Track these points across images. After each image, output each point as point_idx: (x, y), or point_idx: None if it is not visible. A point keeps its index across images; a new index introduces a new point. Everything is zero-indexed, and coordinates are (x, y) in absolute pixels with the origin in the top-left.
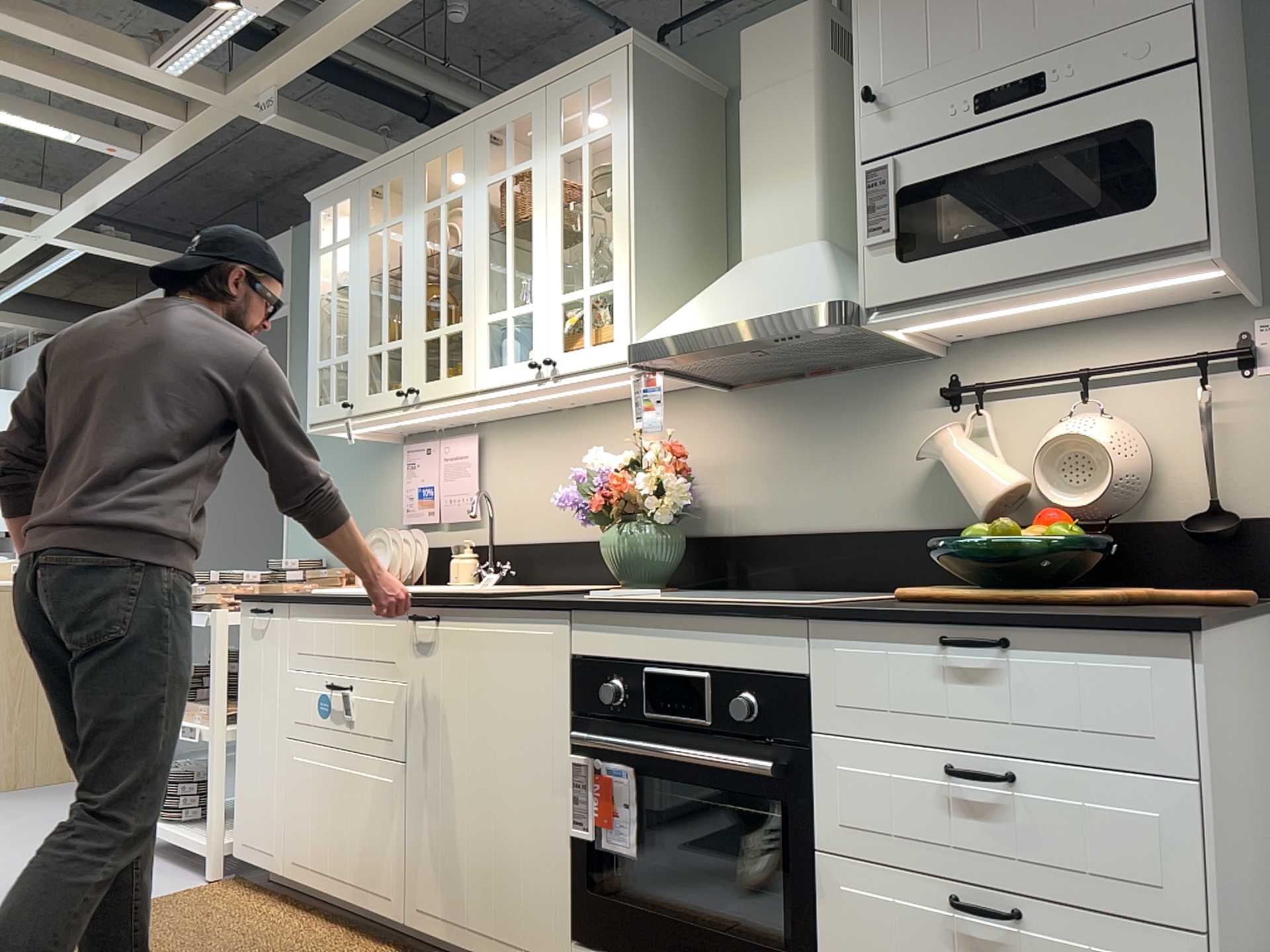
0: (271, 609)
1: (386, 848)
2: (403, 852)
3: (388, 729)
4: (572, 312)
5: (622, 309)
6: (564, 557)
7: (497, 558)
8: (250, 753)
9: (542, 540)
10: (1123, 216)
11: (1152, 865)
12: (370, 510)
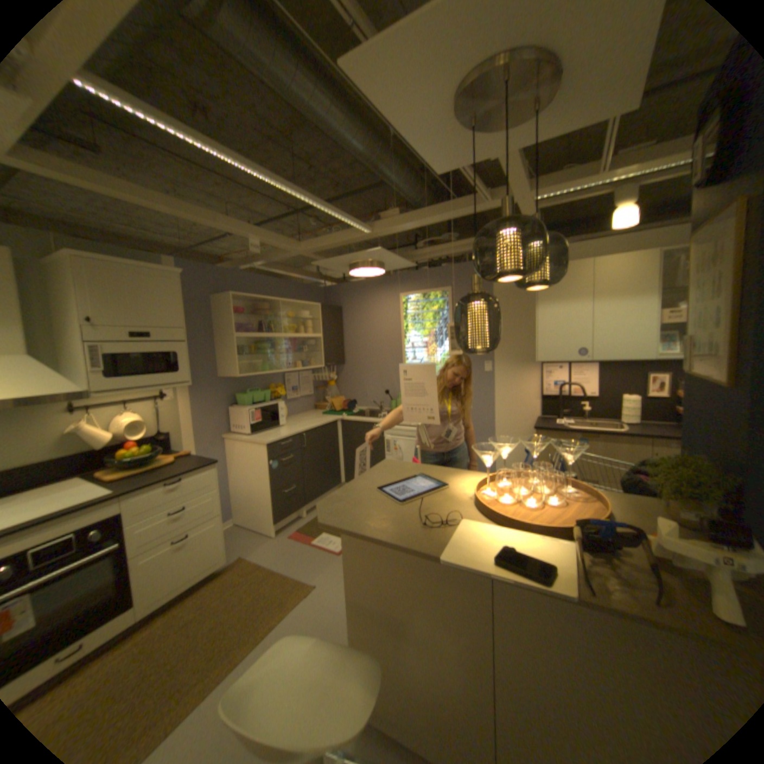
0: None
1: None
2: None
3: None
4: None
5: None
6: None
7: None
8: None
9: None
10: (173, 373)
11: (211, 508)
12: None
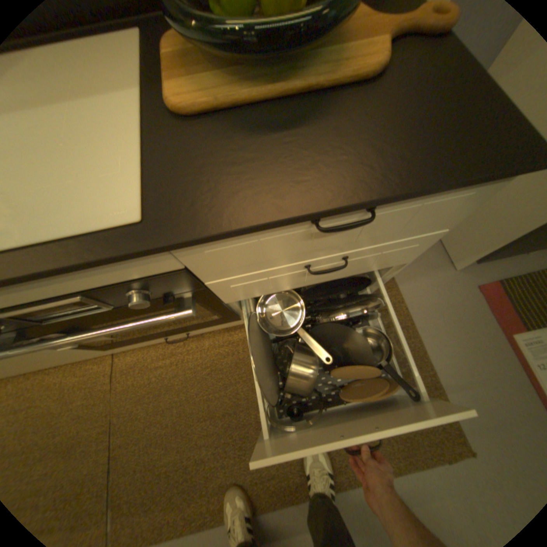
0: None
1: None
2: None
3: None
4: None
5: None
6: None
7: None
8: None
9: None
10: None
11: (402, 257)
12: None
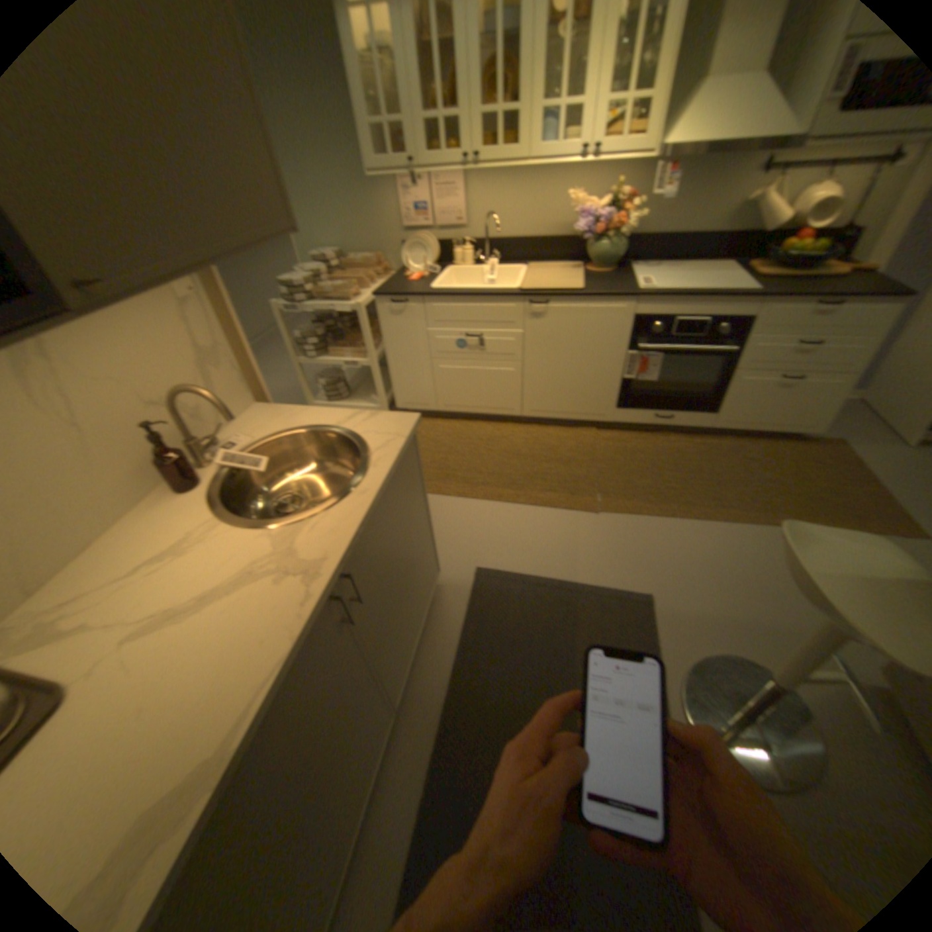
0: (405, 300)
1: (510, 393)
2: (521, 394)
3: (510, 350)
4: (610, 108)
5: (657, 115)
6: (528, 246)
7: (480, 247)
8: (401, 368)
9: (512, 236)
10: None
11: (854, 360)
12: (367, 216)
